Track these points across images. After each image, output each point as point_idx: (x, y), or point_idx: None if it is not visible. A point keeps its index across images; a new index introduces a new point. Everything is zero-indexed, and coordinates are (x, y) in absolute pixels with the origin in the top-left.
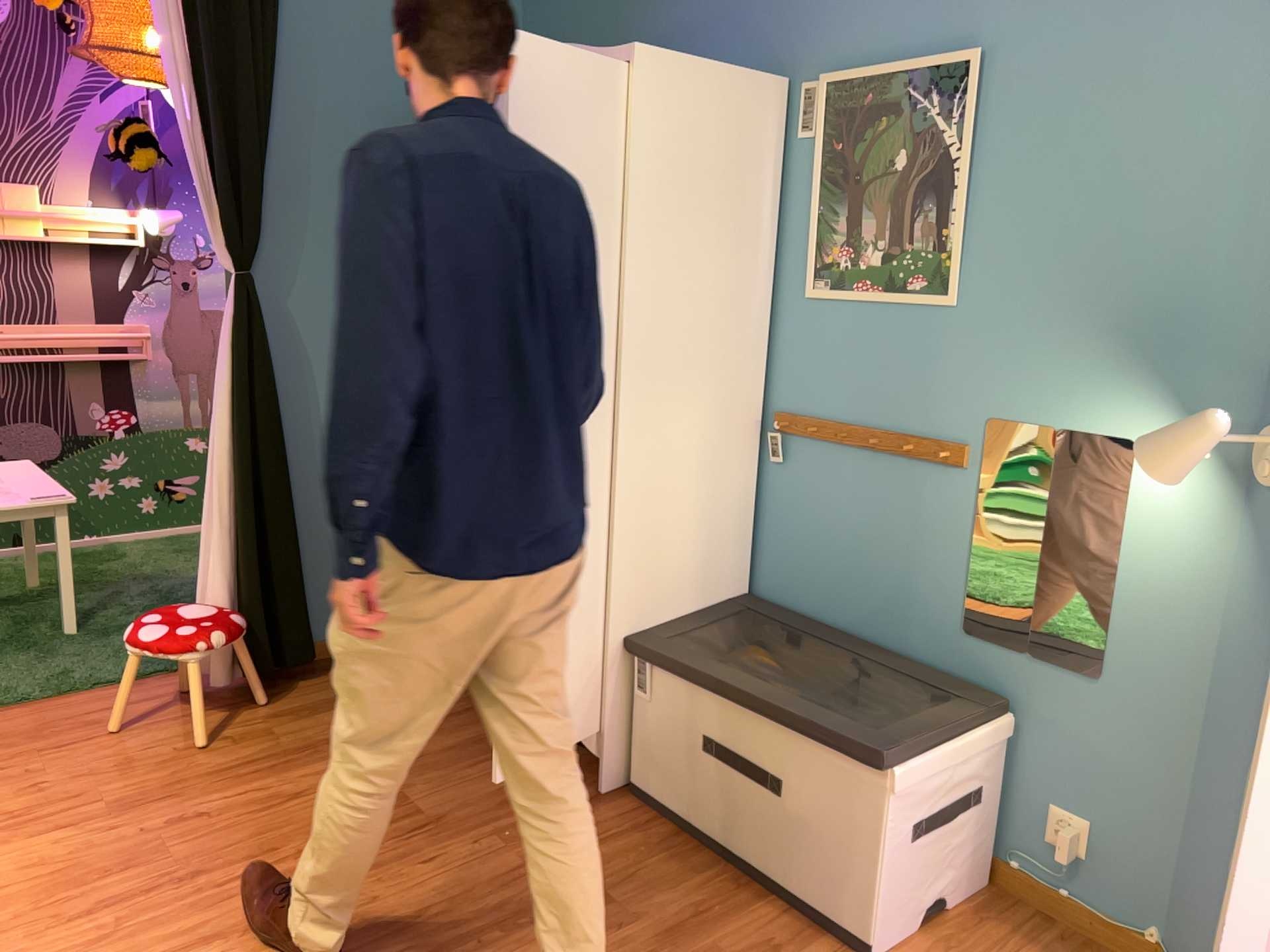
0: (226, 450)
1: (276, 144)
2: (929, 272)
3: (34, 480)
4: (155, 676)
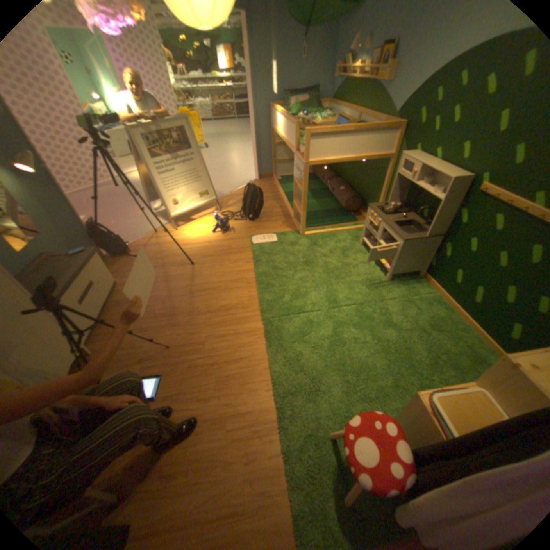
0: None
1: None
2: None
3: None
4: None
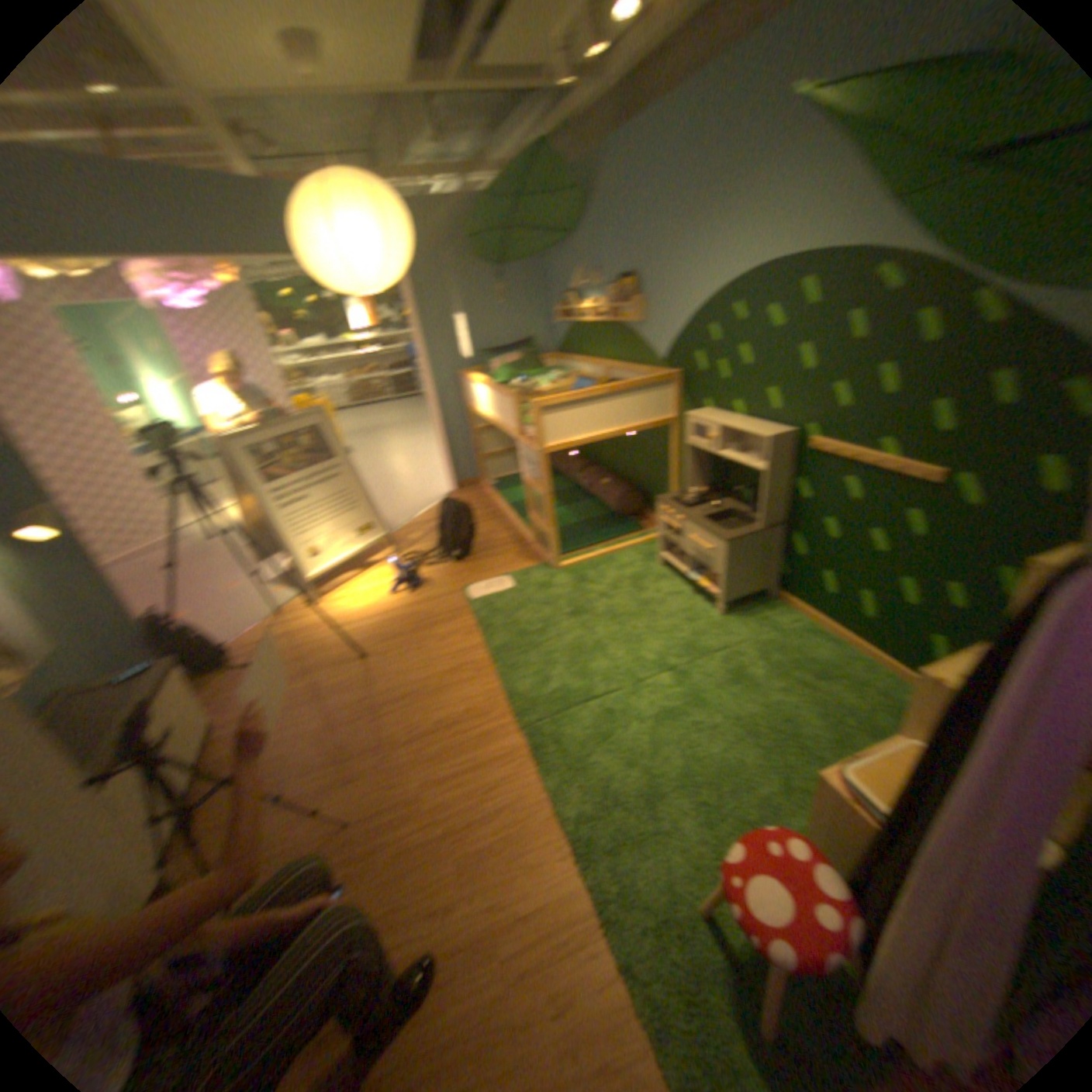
0: None
1: None
2: None
3: None
4: None
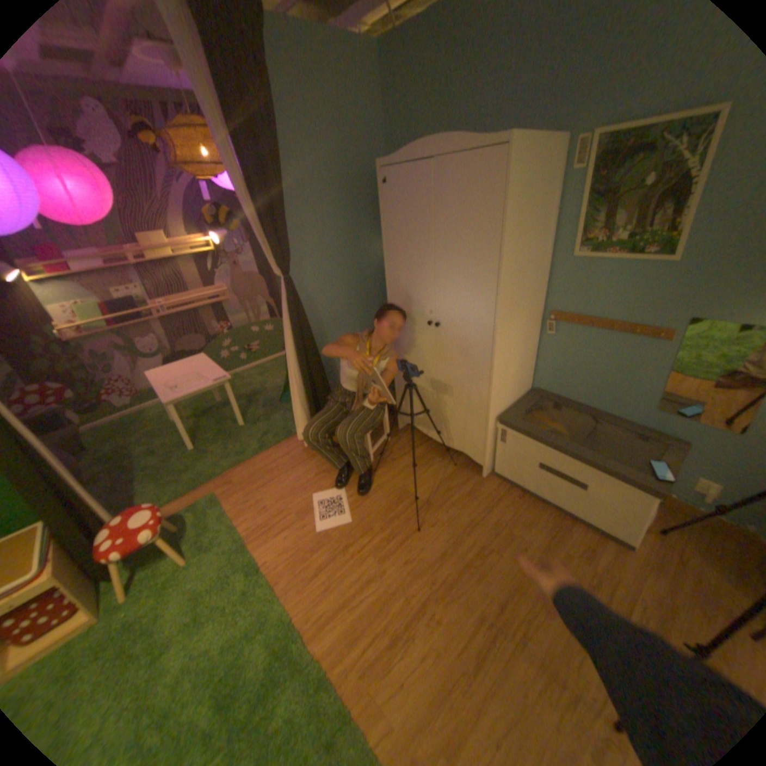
0: (295, 357)
1: (285, 206)
2: (661, 243)
3: (207, 368)
4: (282, 443)
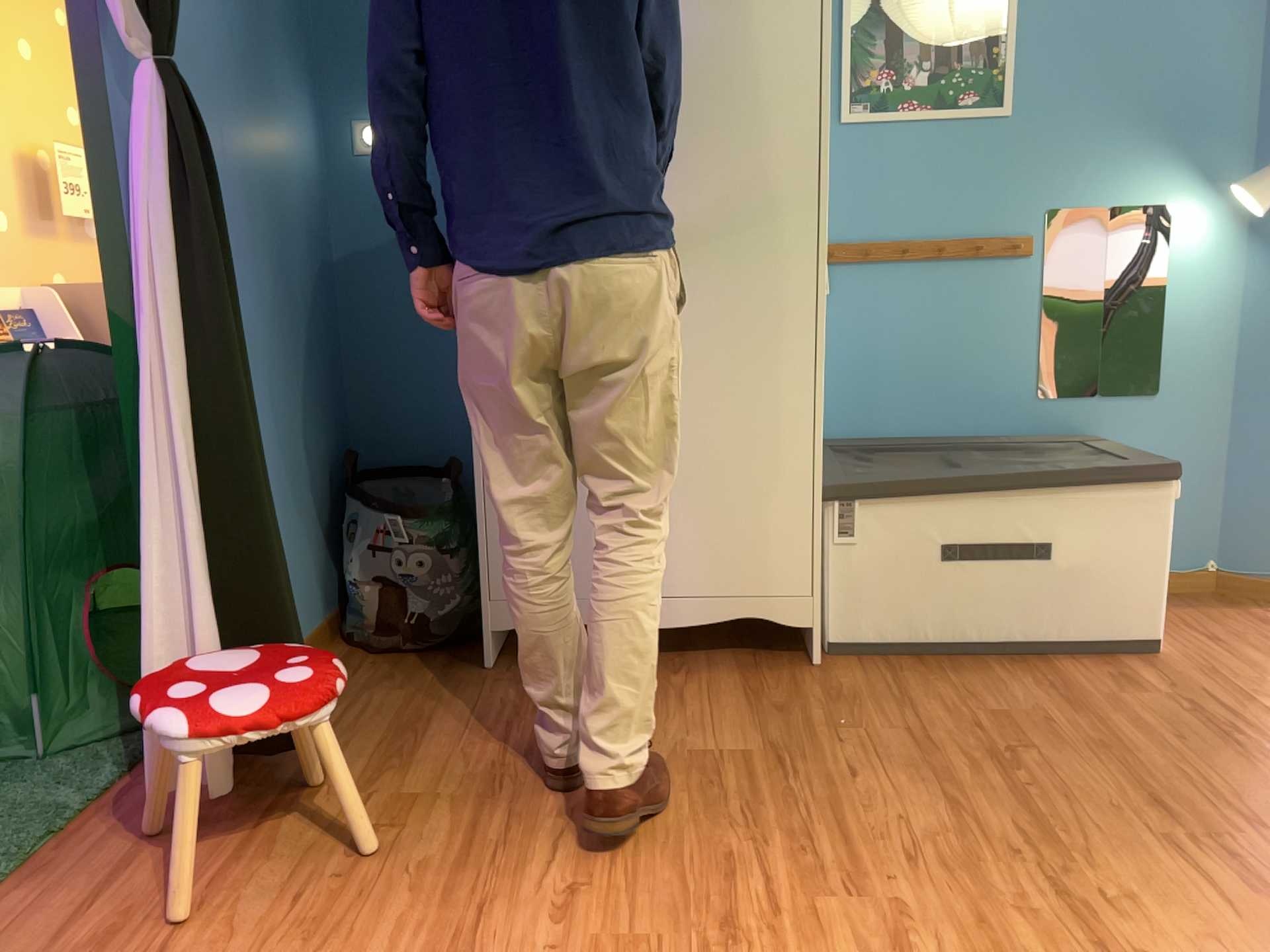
0: (174, 377)
1: None
2: (981, 87)
3: None
4: (45, 844)
